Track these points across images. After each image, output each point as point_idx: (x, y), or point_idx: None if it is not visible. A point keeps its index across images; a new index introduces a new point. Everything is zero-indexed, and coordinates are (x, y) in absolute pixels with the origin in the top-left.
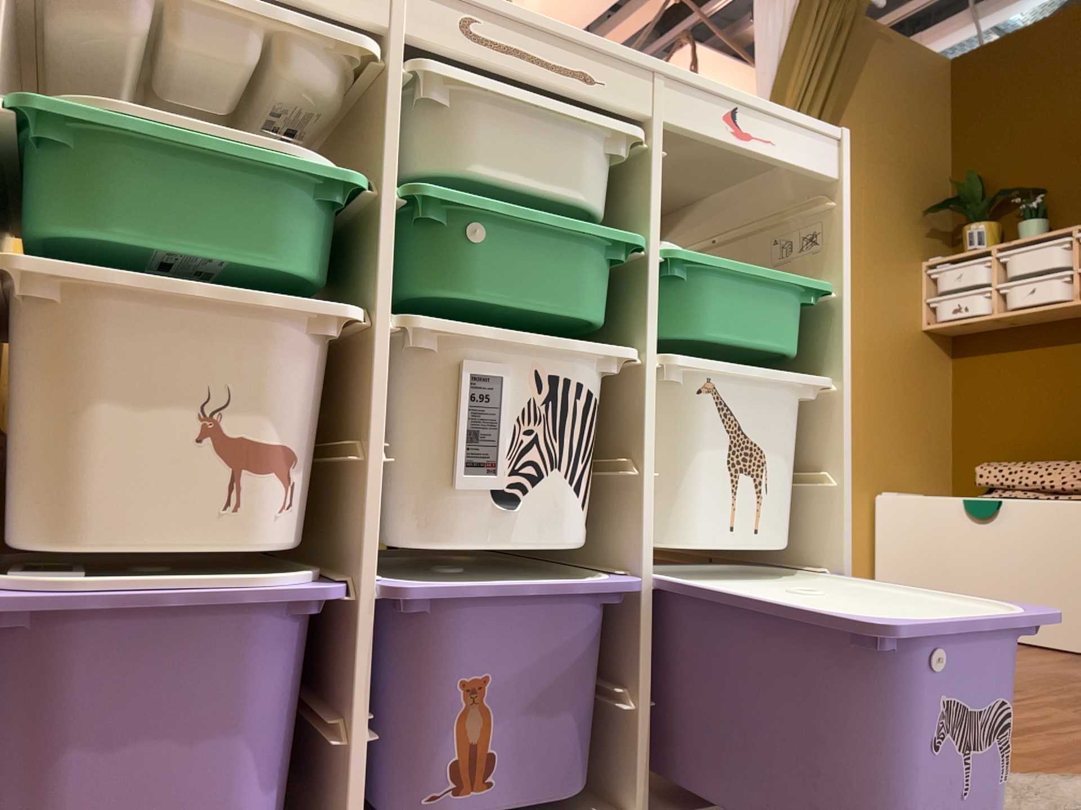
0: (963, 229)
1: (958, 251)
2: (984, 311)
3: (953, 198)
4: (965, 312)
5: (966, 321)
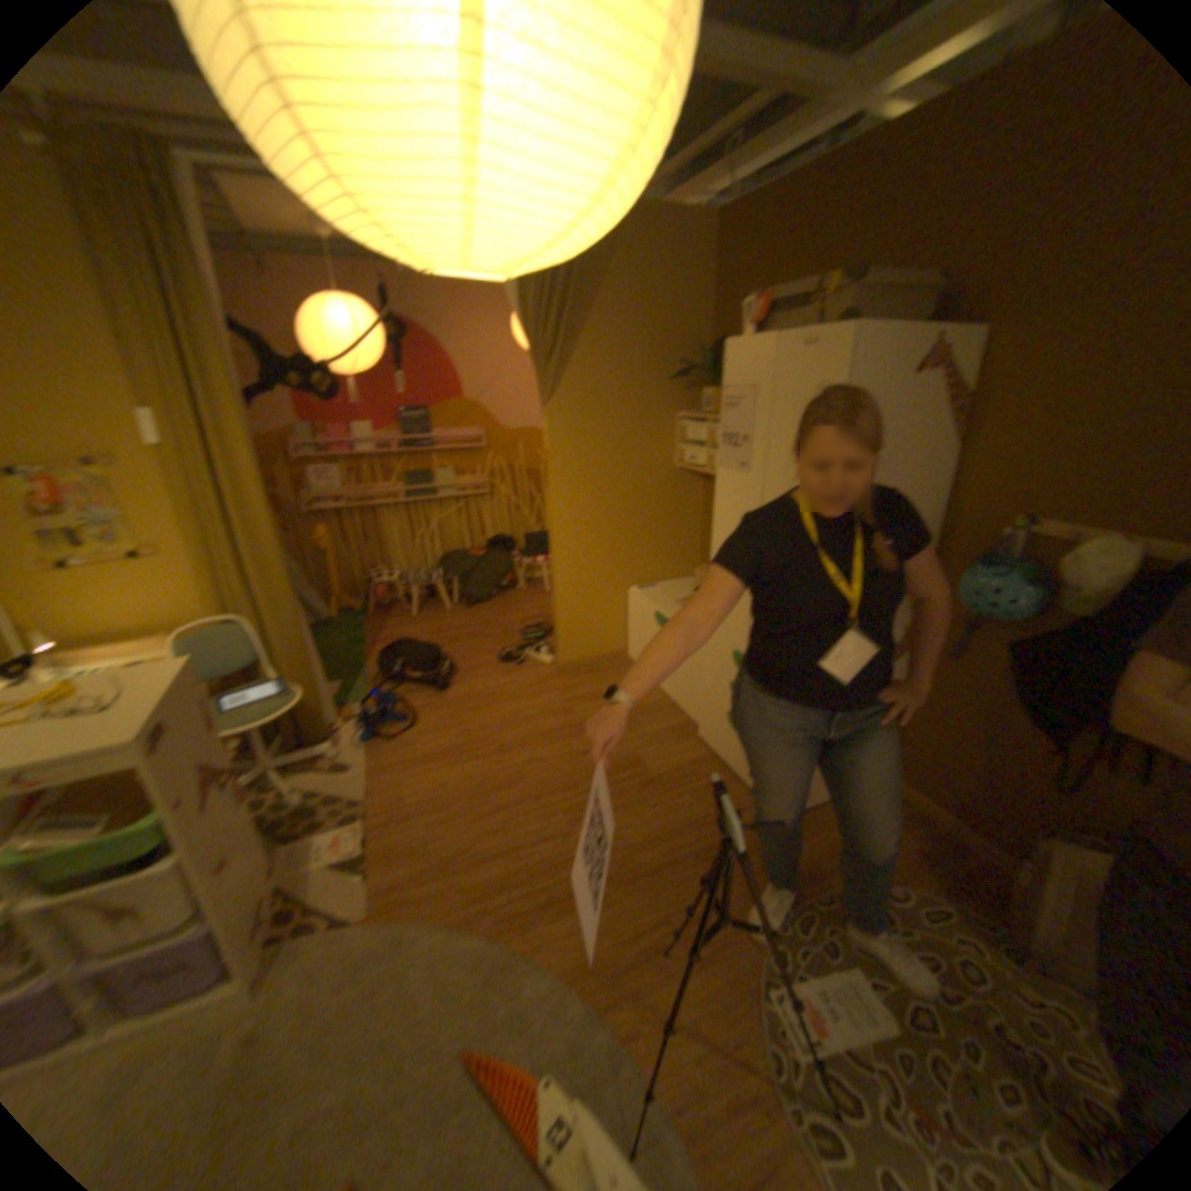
0: (705, 391)
1: (702, 408)
2: (705, 467)
3: (704, 360)
4: (698, 463)
5: (697, 471)
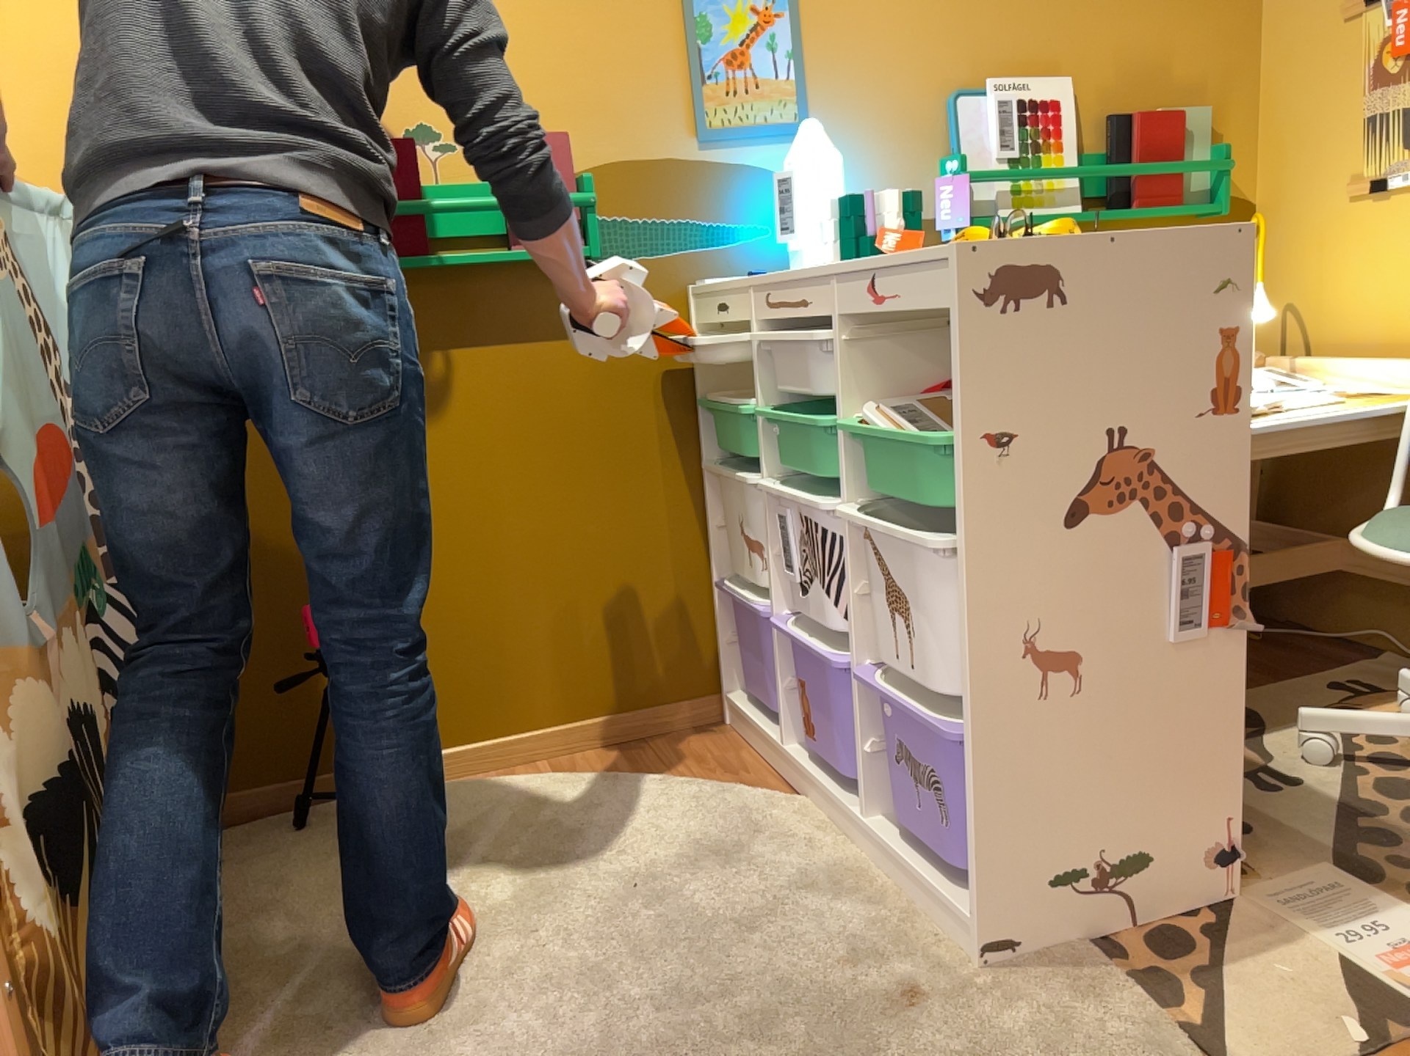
0: None
1: None
2: None
3: None
4: None
5: None
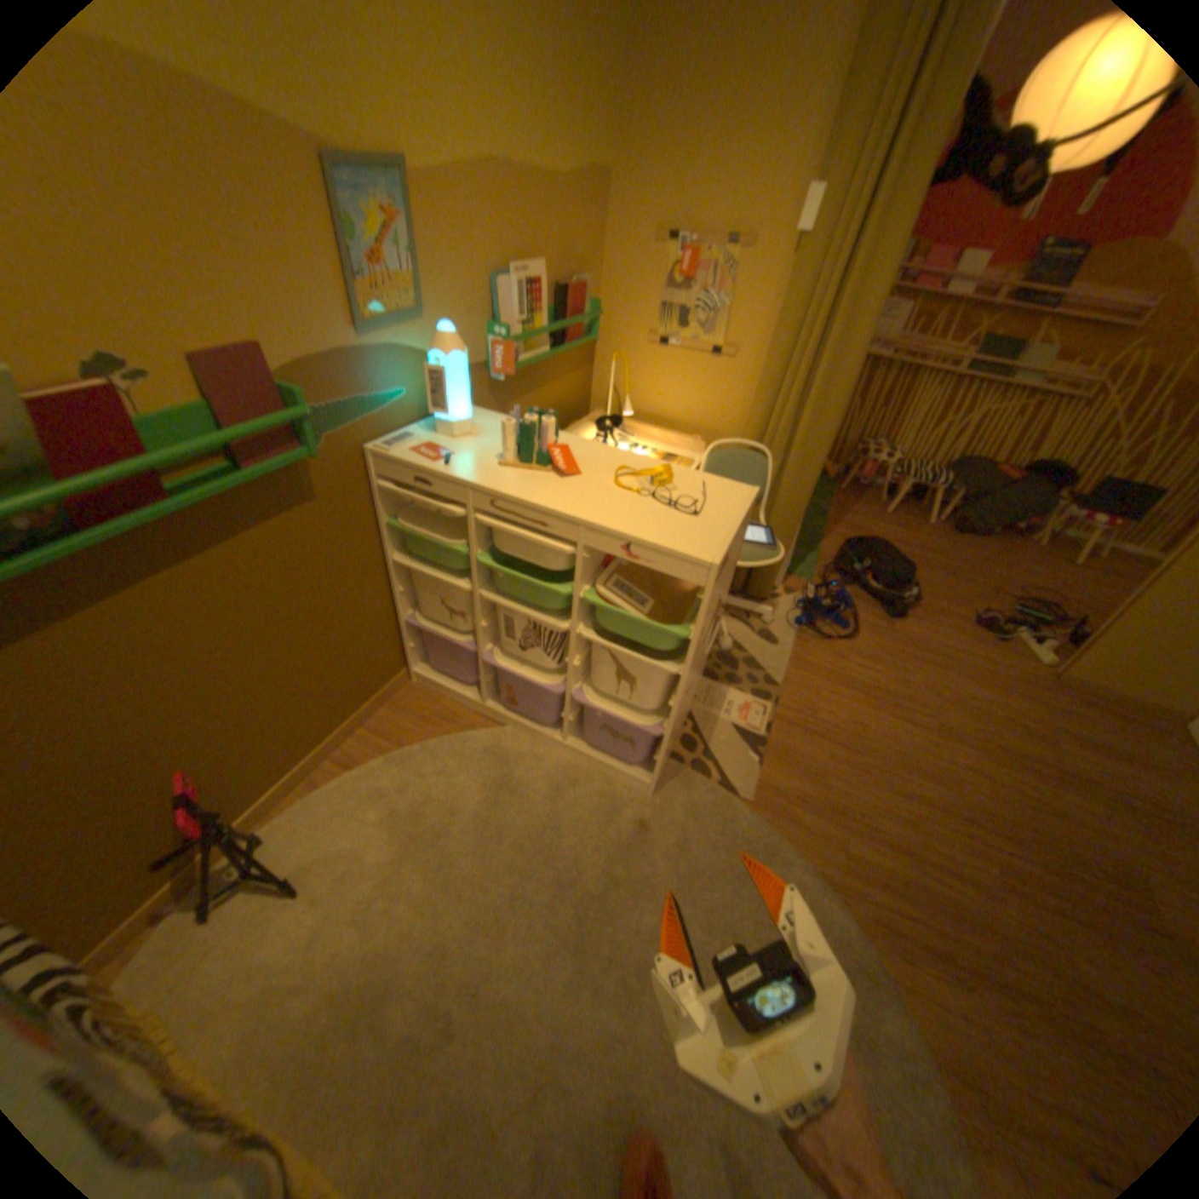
0: None
1: None
2: None
3: None
4: None
5: None
